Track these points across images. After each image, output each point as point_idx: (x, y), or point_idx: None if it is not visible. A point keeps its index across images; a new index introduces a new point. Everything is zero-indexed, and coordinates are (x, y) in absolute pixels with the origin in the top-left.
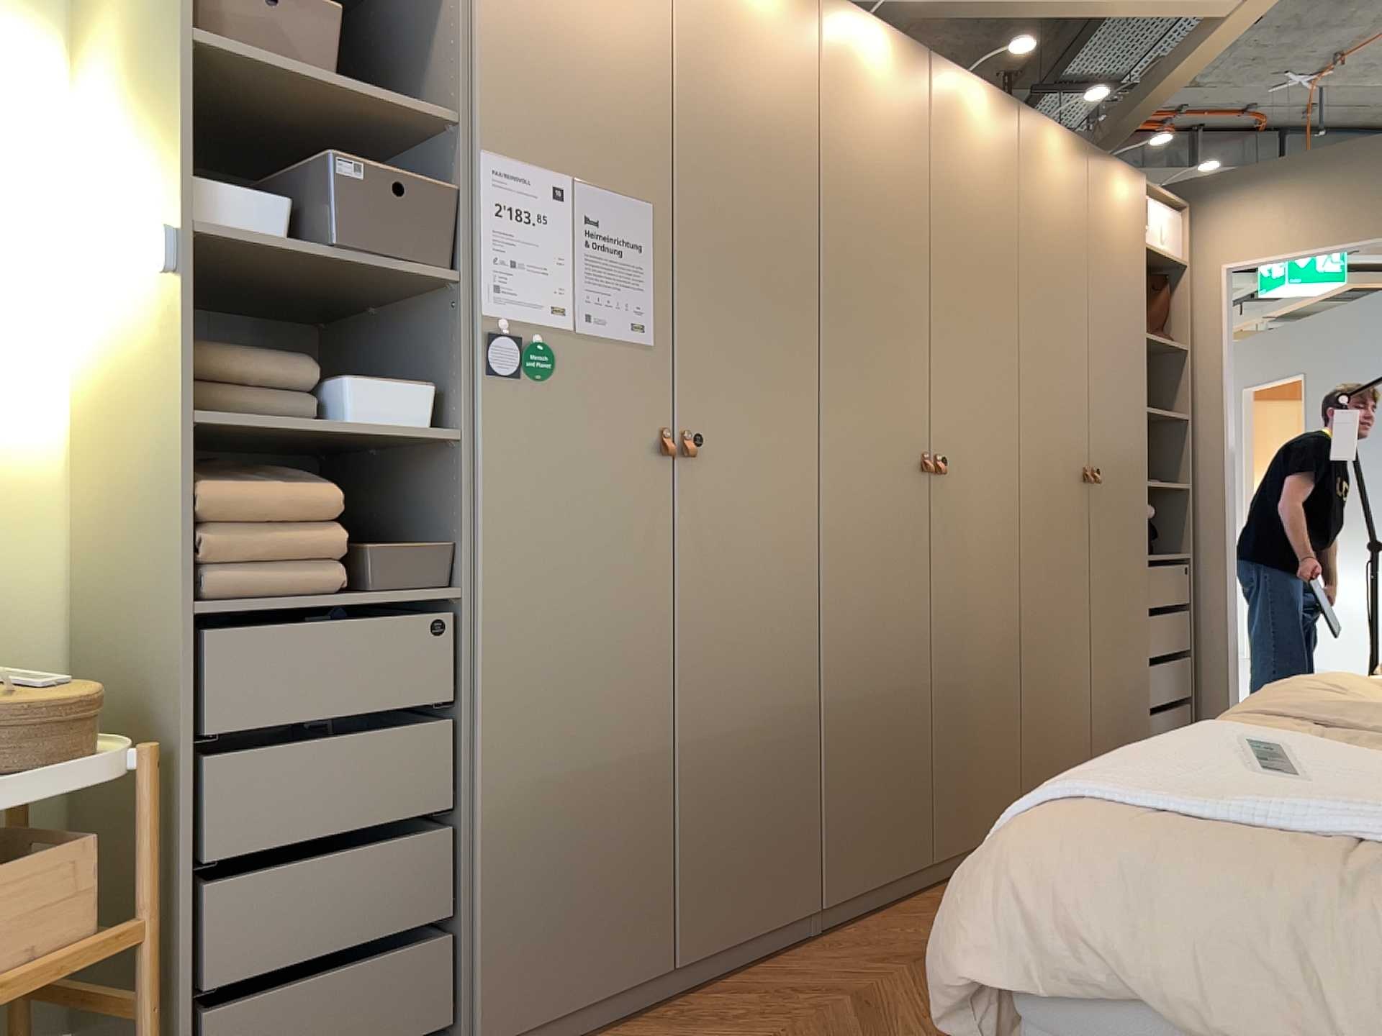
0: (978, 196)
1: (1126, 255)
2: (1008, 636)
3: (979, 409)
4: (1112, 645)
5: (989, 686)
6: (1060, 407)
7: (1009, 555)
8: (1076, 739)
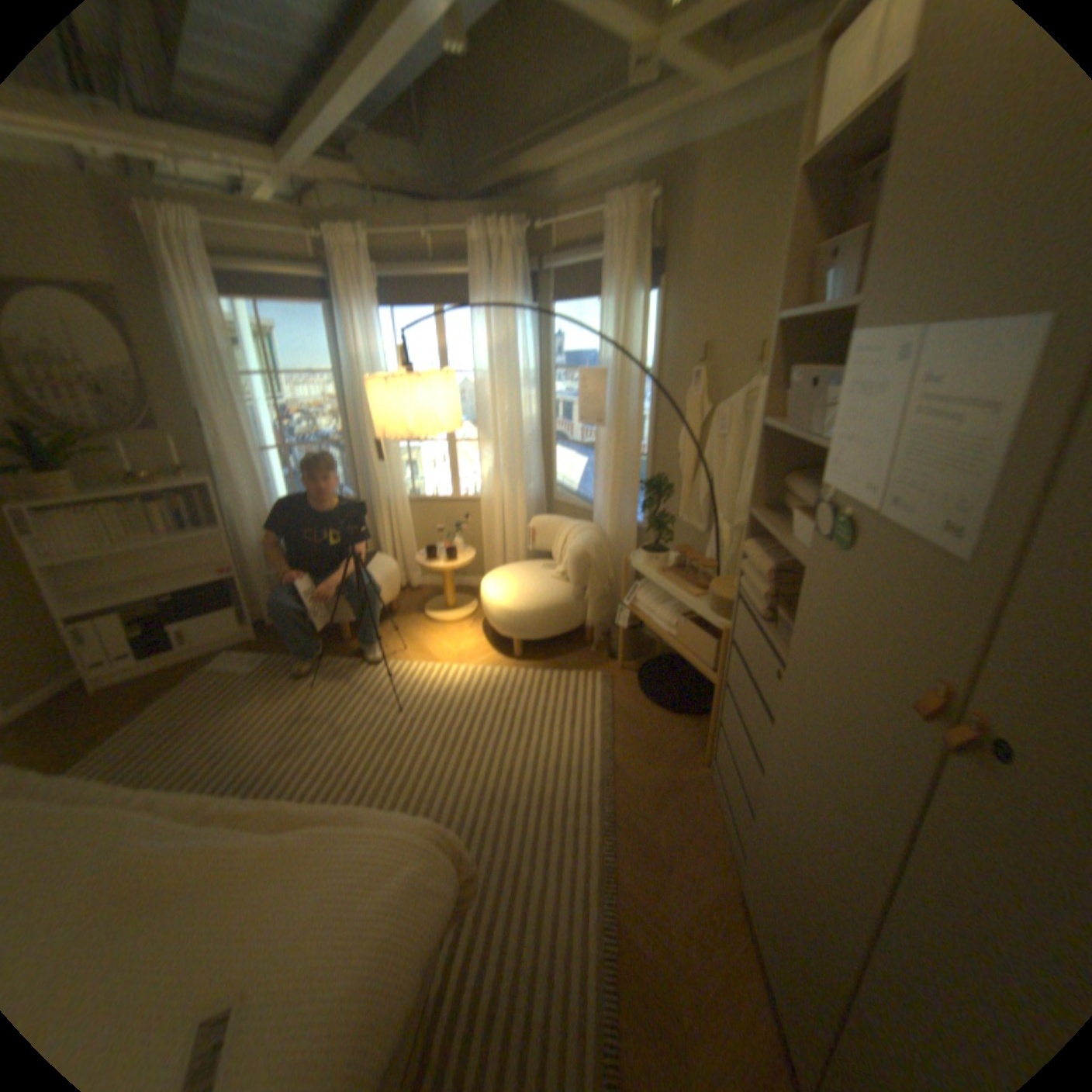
0: None
1: None
2: None
3: None
4: None
5: None
6: None
7: None
8: None
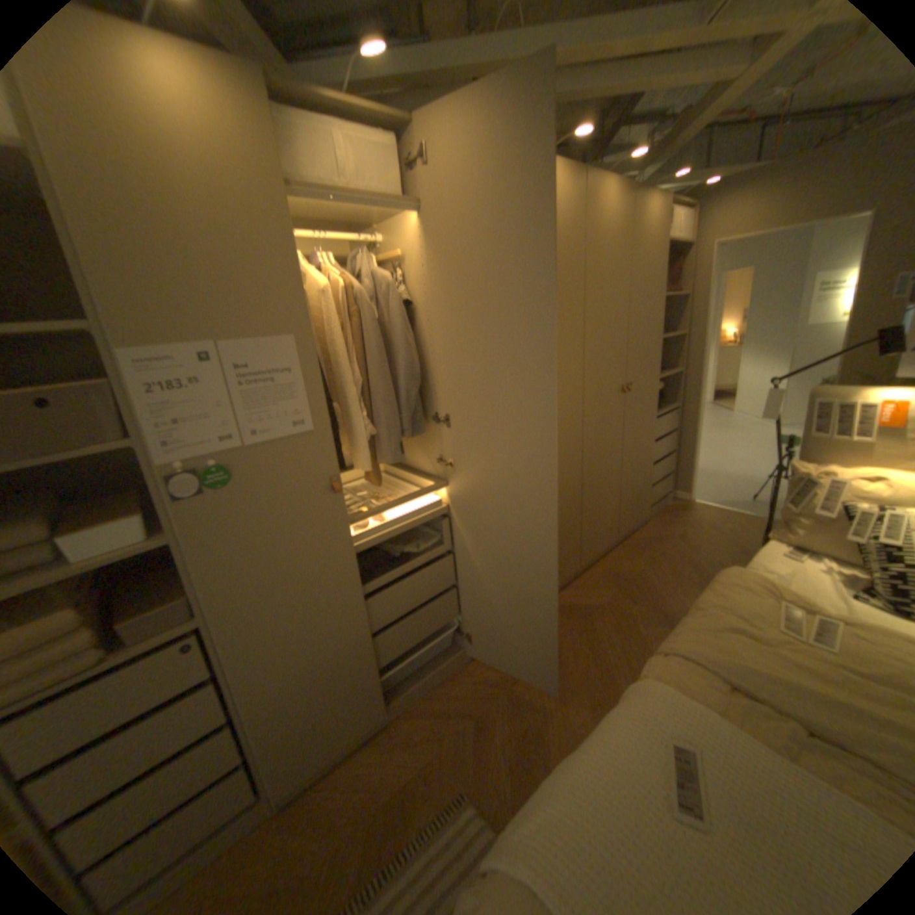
0: (563, 241)
1: (665, 242)
2: (580, 486)
3: (564, 376)
4: (639, 465)
5: (569, 514)
6: (616, 355)
7: (581, 447)
8: (617, 516)
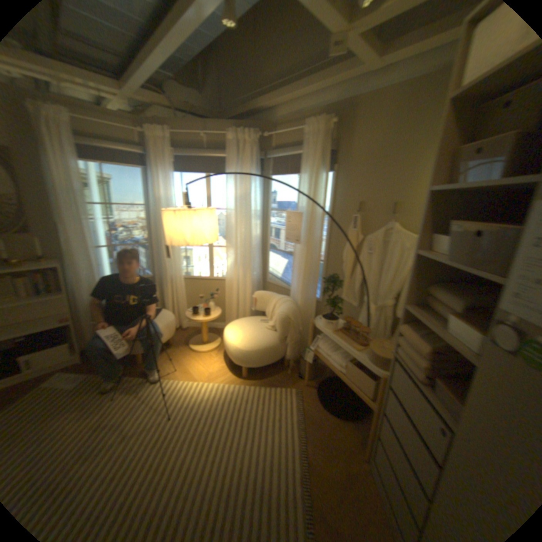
0: None
1: None
2: None
3: None
4: None
5: None
6: None
7: None
8: None
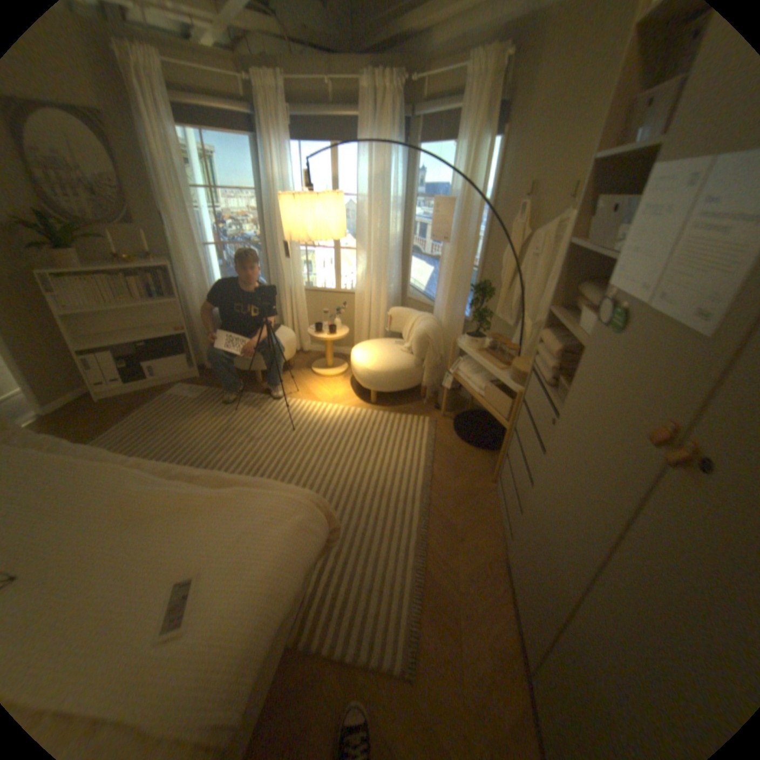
0: None
1: None
2: None
3: None
4: None
5: None
6: None
7: None
8: None
